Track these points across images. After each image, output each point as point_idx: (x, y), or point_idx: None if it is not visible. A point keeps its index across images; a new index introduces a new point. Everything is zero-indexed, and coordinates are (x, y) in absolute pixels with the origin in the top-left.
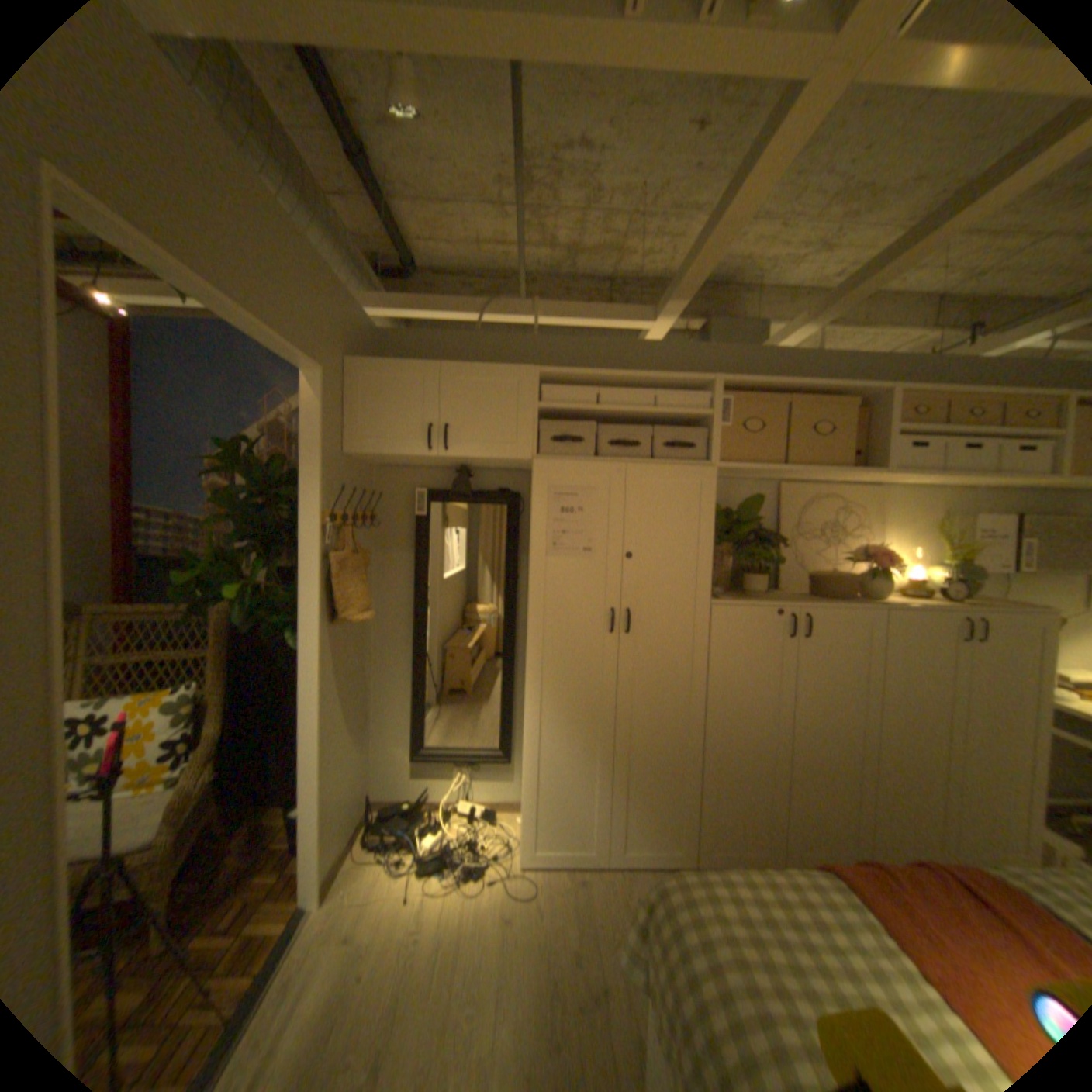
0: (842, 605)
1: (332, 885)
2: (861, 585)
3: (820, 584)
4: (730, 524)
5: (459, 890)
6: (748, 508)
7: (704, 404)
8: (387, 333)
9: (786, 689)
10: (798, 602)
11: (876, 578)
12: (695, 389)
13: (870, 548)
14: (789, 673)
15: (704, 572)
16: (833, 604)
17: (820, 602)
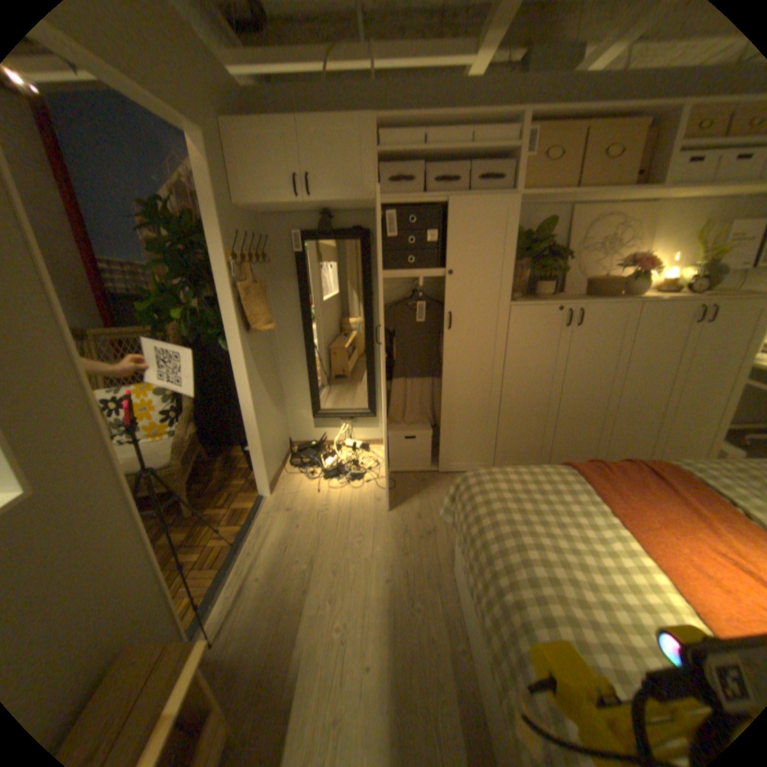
0: (609, 301)
1: (277, 484)
2: (627, 284)
3: (595, 286)
4: (531, 242)
5: (350, 485)
6: (545, 228)
7: (515, 136)
8: (249, 91)
9: (561, 362)
10: (576, 300)
11: (639, 278)
12: (508, 122)
13: (640, 255)
14: (563, 351)
15: (507, 282)
16: (602, 300)
17: (593, 299)
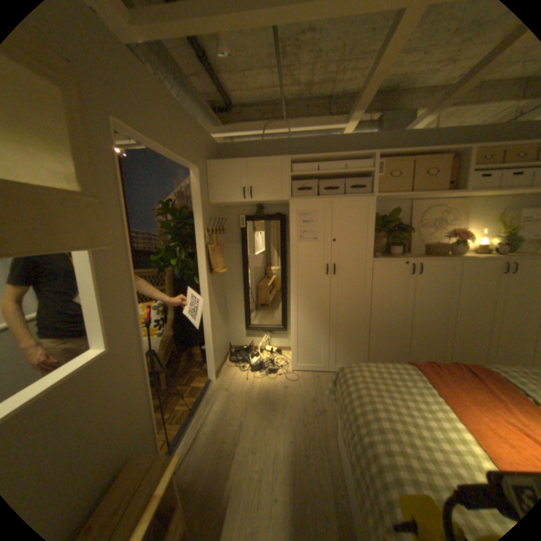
0: (439, 258)
1: (219, 373)
2: (452, 248)
3: (430, 249)
4: (385, 222)
5: (267, 377)
6: (394, 214)
7: (370, 165)
8: (222, 146)
9: (410, 298)
10: (417, 258)
11: (459, 245)
12: (366, 158)
13: (460, 230)
14: (412, 291)
15: (370, 246)
16: (434, 258)
17: (429, 258)
